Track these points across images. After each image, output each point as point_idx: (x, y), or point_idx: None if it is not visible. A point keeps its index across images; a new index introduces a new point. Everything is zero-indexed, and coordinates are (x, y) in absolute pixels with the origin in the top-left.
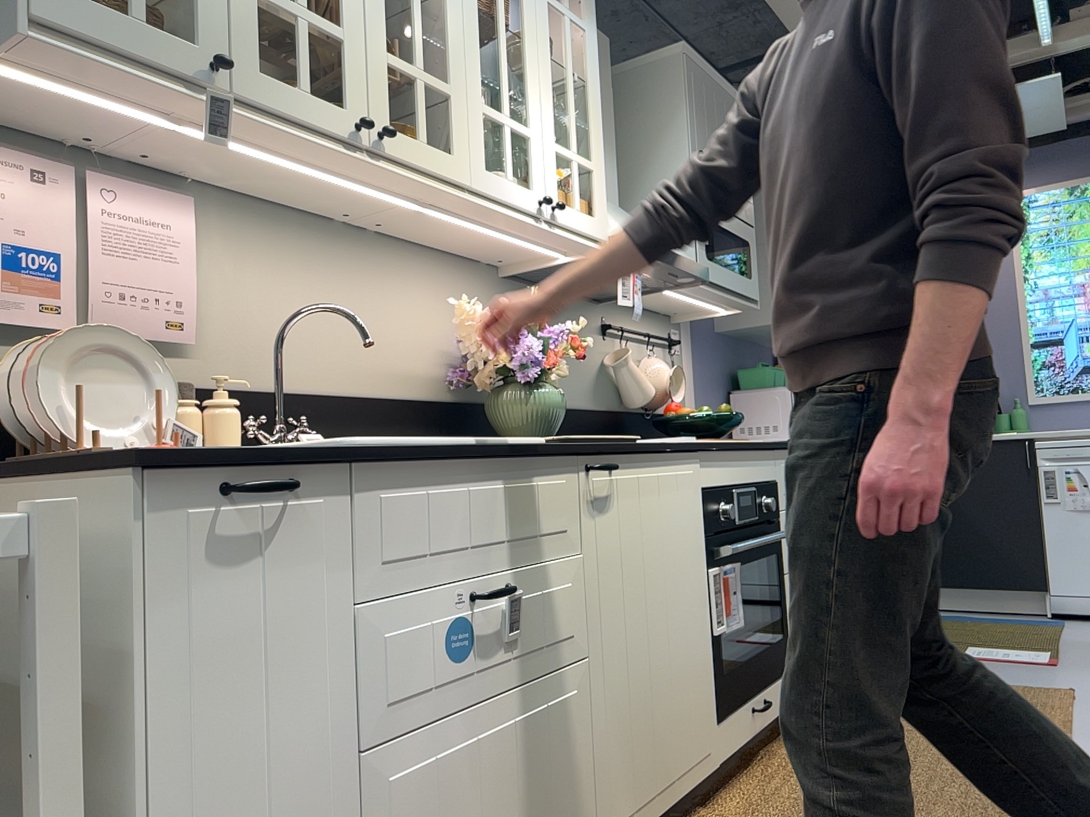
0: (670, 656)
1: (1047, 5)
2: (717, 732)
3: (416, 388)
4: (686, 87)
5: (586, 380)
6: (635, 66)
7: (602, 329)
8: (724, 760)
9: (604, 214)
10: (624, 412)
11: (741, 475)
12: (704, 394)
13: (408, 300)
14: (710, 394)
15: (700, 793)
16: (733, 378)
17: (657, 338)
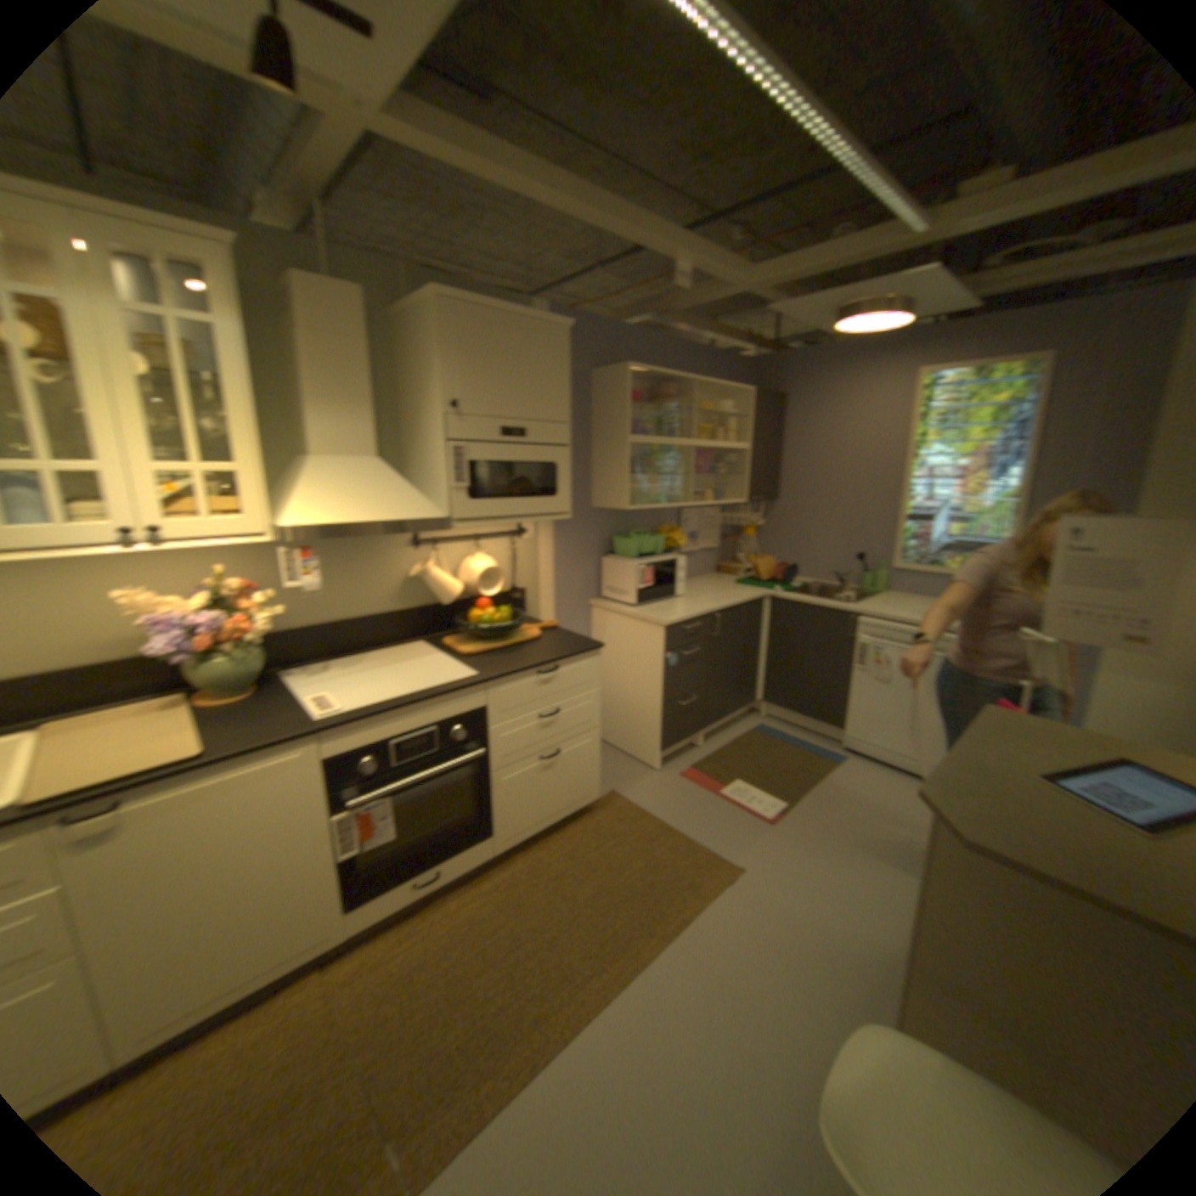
0: (245, 903)
1: (895, 194)
2: (341, 922)
3: (123, 650)
4: (435, 333)
5: (381, 591)
6: (408, 303)
7: (408, 543)
8: (354, 935)
9: (253, 509)
10: (436, 605)
11: (405, 725)
12: (562, 564)
13: (99, 583)
14: (571, 562)
15: (310, 966)
16: (608, 541)
17: (486, 536)
